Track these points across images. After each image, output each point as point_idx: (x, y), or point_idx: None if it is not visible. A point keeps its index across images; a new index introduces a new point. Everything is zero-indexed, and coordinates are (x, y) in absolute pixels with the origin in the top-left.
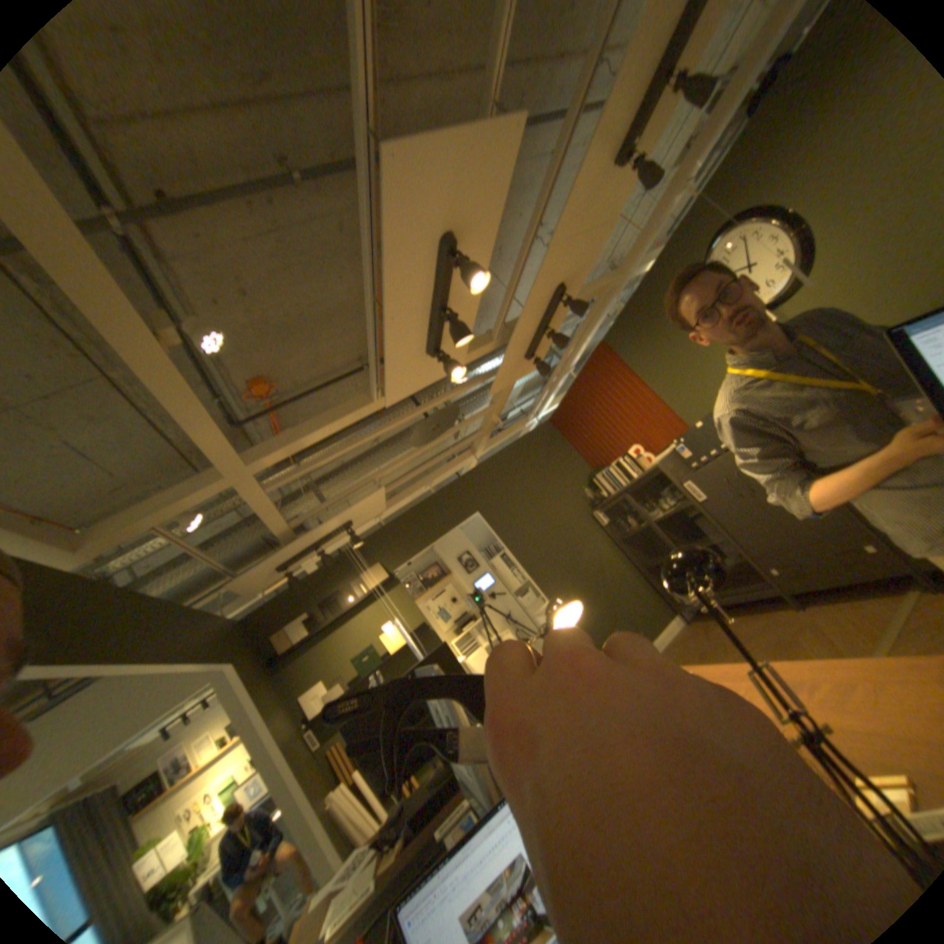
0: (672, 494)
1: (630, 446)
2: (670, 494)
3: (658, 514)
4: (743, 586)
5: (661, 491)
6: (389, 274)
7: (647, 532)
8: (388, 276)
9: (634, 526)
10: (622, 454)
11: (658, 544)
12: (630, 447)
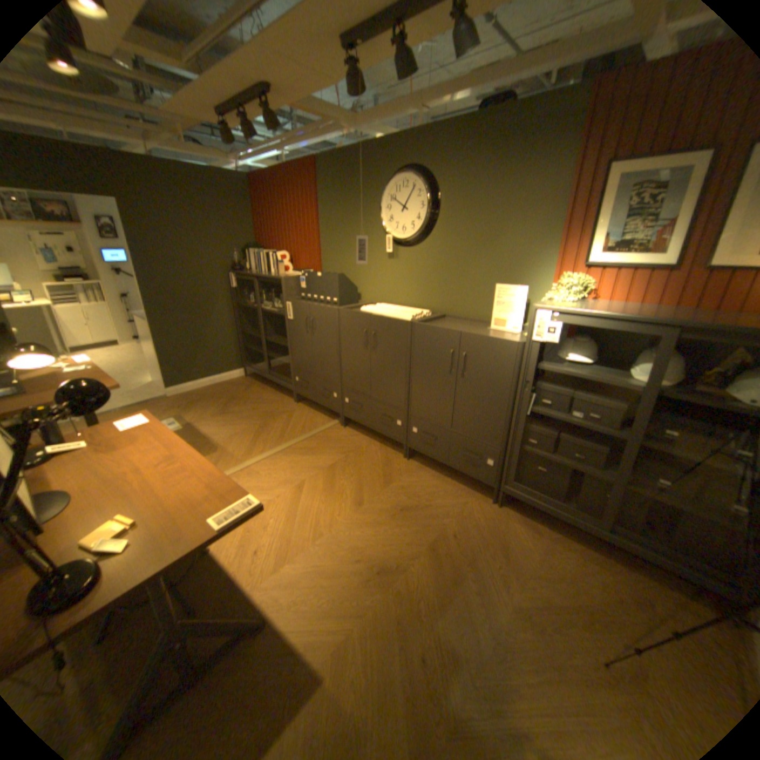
0: (283, 301)
1: (284, 250)
2: (282, 300)
3: (267, 306)
4: (281, 376)
5: (280, 294)
6: None
7: (255, 311)
8: None
9: (250, 302)
10: (276, 249)
11: (257, 324)
12: (283, 250)
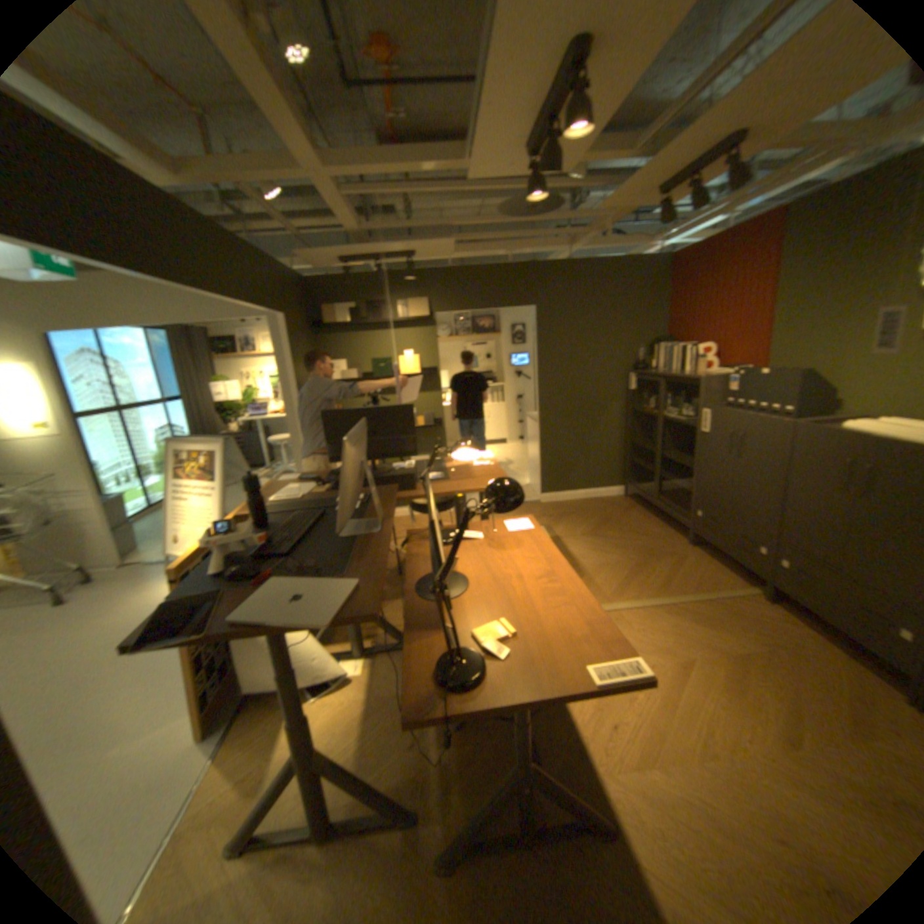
0: (695, 408)
1: (708, 341)
2: (694, 406)
3: (671, 414)
4: (674, 505)
5: (692, 399)
6: (491, 66)
7: (653, 420)
8: (490, 68)
9: (648, 408)
10: (696, 341)
11: (652, 434)
12: (707, 341)
